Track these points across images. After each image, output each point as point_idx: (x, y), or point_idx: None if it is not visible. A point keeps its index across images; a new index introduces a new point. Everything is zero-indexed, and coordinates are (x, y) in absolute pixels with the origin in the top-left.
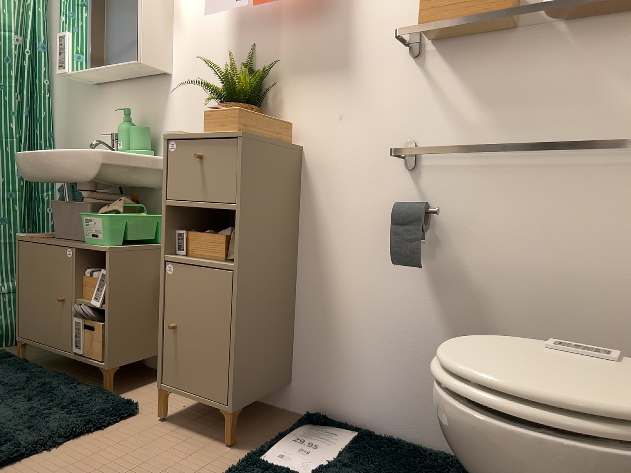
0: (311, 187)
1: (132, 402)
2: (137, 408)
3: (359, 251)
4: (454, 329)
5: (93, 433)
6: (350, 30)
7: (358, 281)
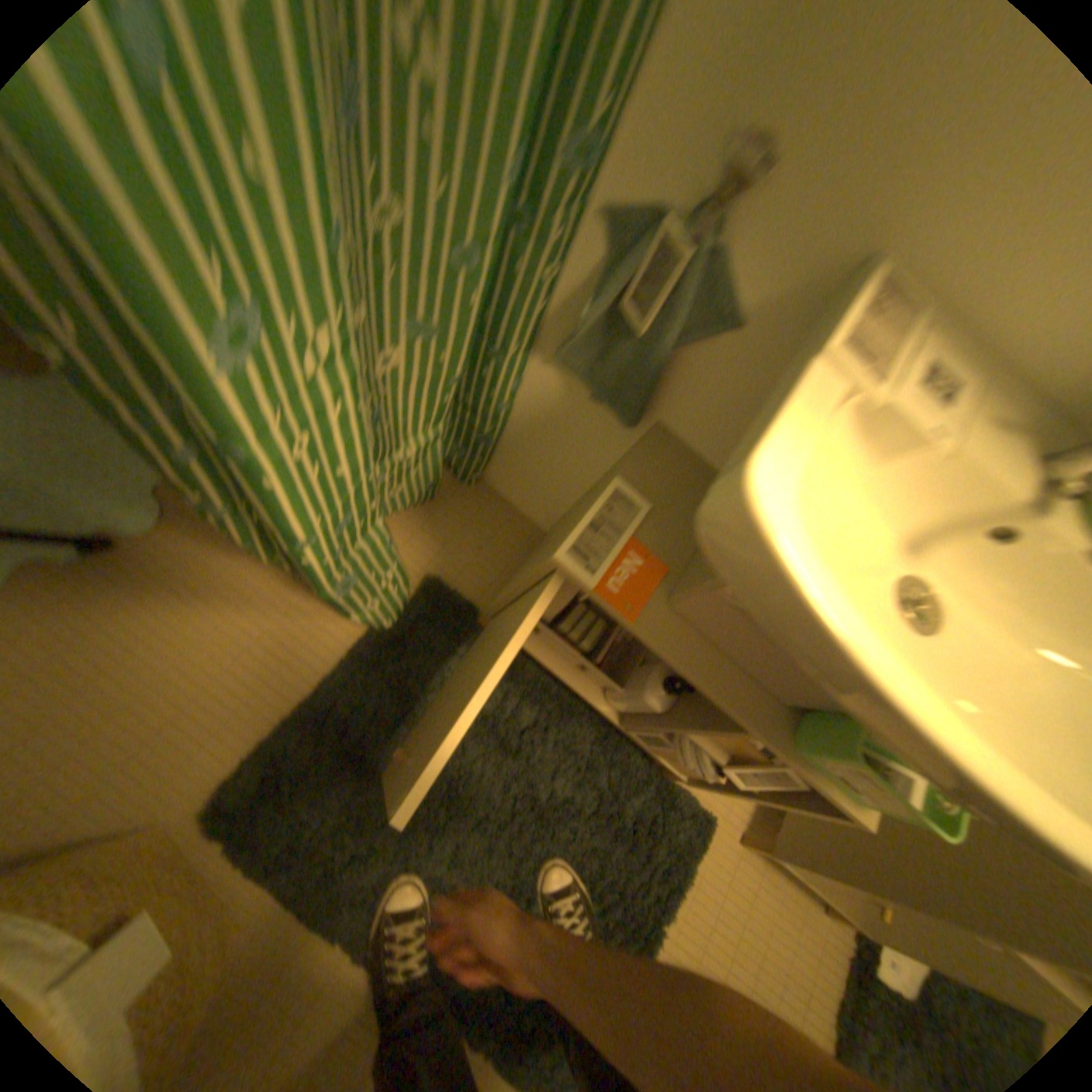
0: None
1: (709, 808)
2: (720, 830)
3: None
4: None
5: (689, 900)
6: None
7: None
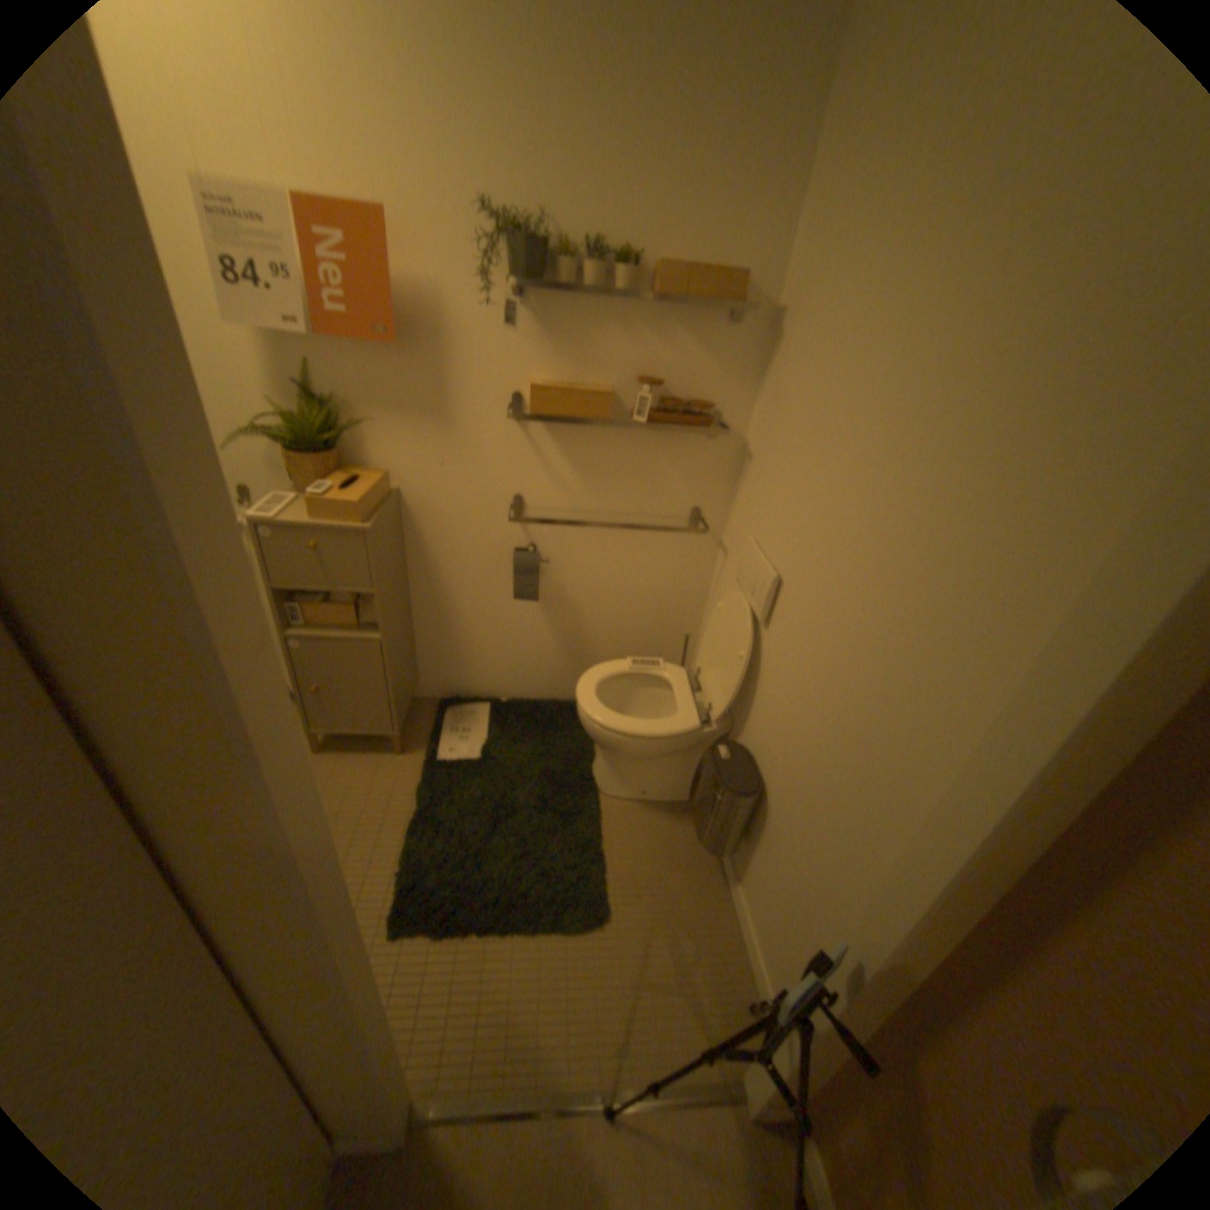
0: (417, 528)
1: None
2: None
3: (475, 581)
4: (557, 628)
5: None
6: (444, 376)
7: (476, 604)
